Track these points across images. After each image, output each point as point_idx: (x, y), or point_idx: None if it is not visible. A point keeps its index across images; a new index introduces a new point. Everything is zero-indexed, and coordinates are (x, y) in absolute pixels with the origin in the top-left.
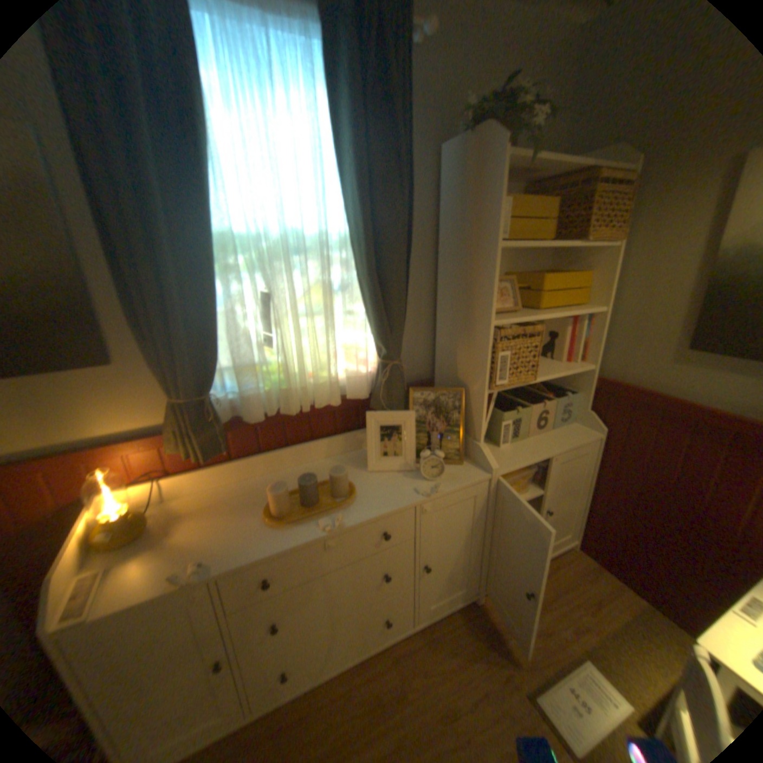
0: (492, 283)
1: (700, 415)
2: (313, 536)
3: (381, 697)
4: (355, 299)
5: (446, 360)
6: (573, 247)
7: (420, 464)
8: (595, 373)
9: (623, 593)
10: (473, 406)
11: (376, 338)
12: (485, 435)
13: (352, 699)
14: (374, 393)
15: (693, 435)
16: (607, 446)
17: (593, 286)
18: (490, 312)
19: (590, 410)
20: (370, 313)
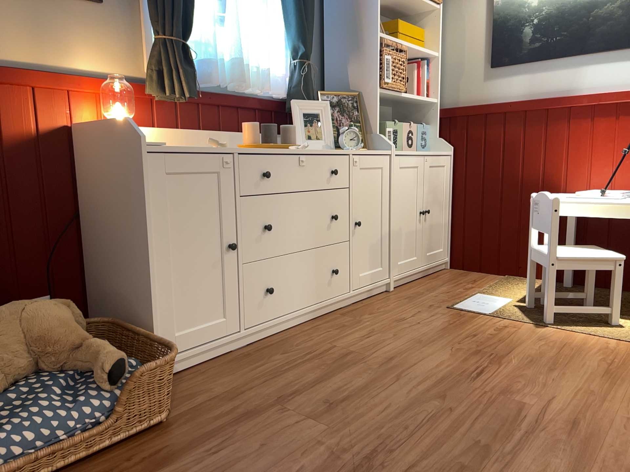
0: (375, 4)
1: (504, 108)
2: (289, 150)
3: (343, 324)
4: (274, 10)
5: (336, 82)
6: (407, 15)
7: (338, 142)
8: (437, 106)
9: (487, 275)
10: (366, 106)
11: (294, 41)
12: (378, 130)
13: (320, 329)
14: (289, 95)
15: (503, 126)
16: (454, 161)
17: (425, 41)
18: (375, 25)
19: (438, 137)
20: (290, 19)
